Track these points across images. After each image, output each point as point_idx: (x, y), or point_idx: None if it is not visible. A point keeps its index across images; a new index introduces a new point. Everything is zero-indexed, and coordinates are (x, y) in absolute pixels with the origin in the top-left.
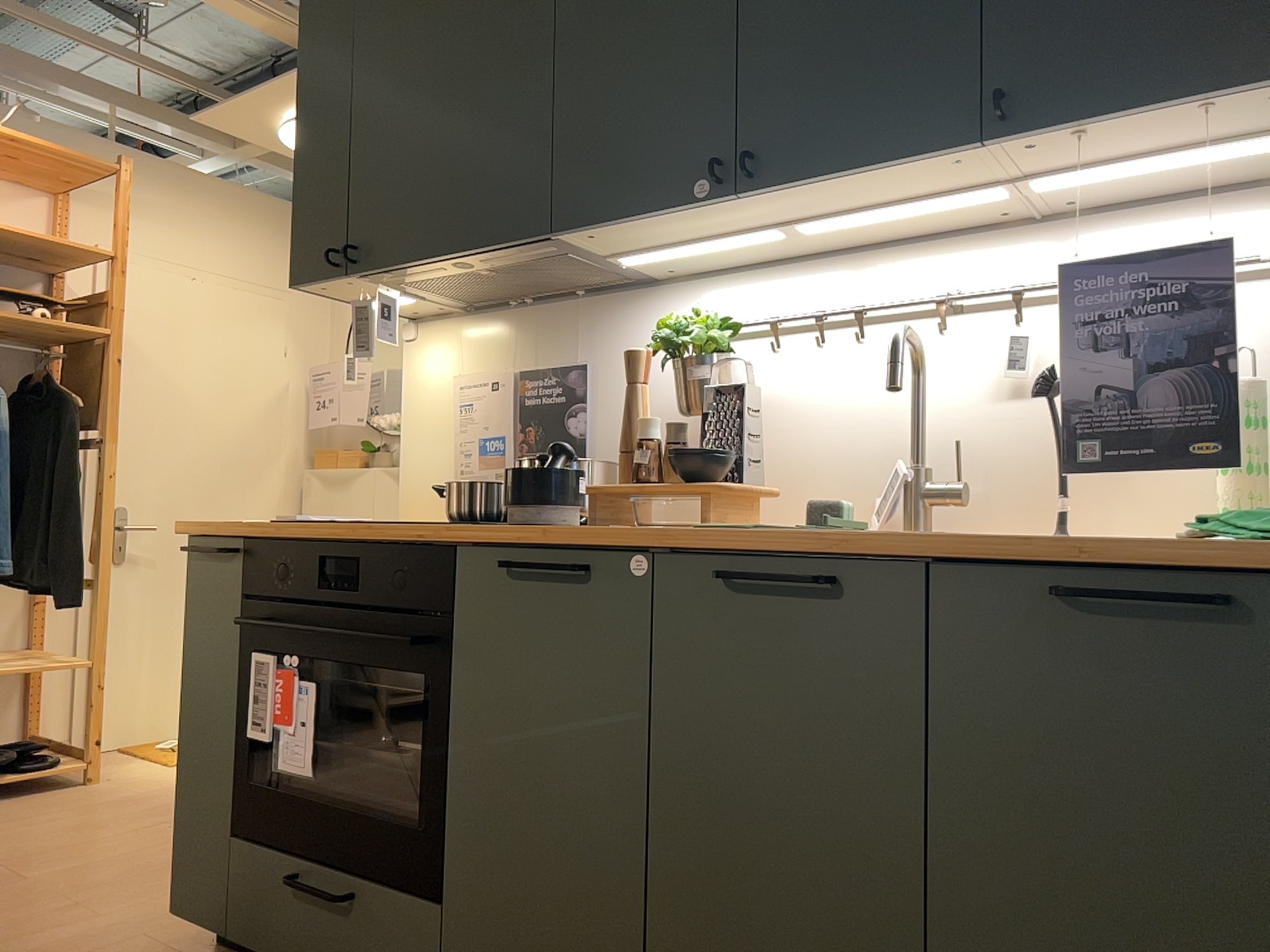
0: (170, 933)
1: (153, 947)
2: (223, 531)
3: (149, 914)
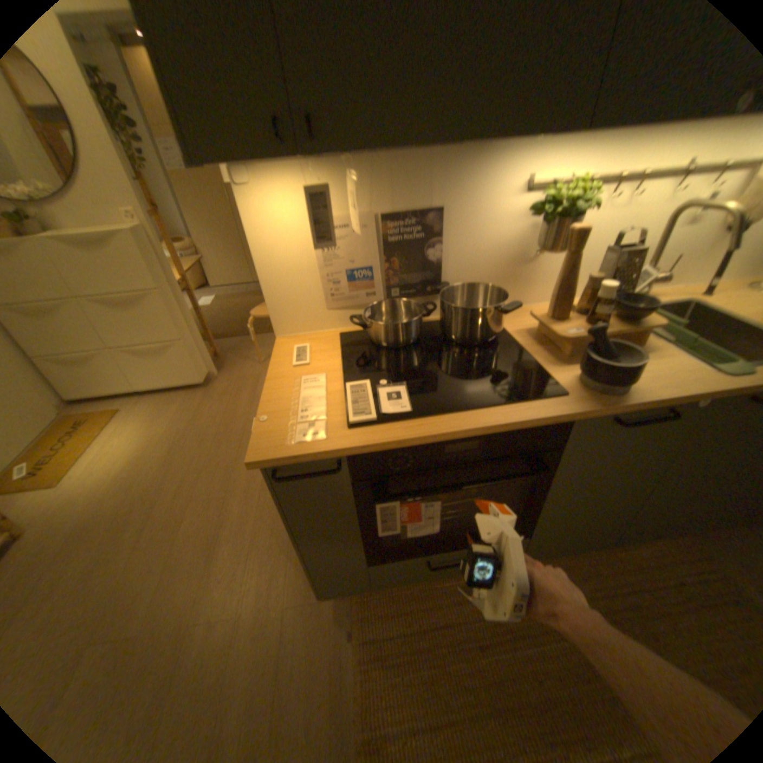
0: (292, 594)
1: (300, 609)
2: (321, 456)
3: (258, 593)
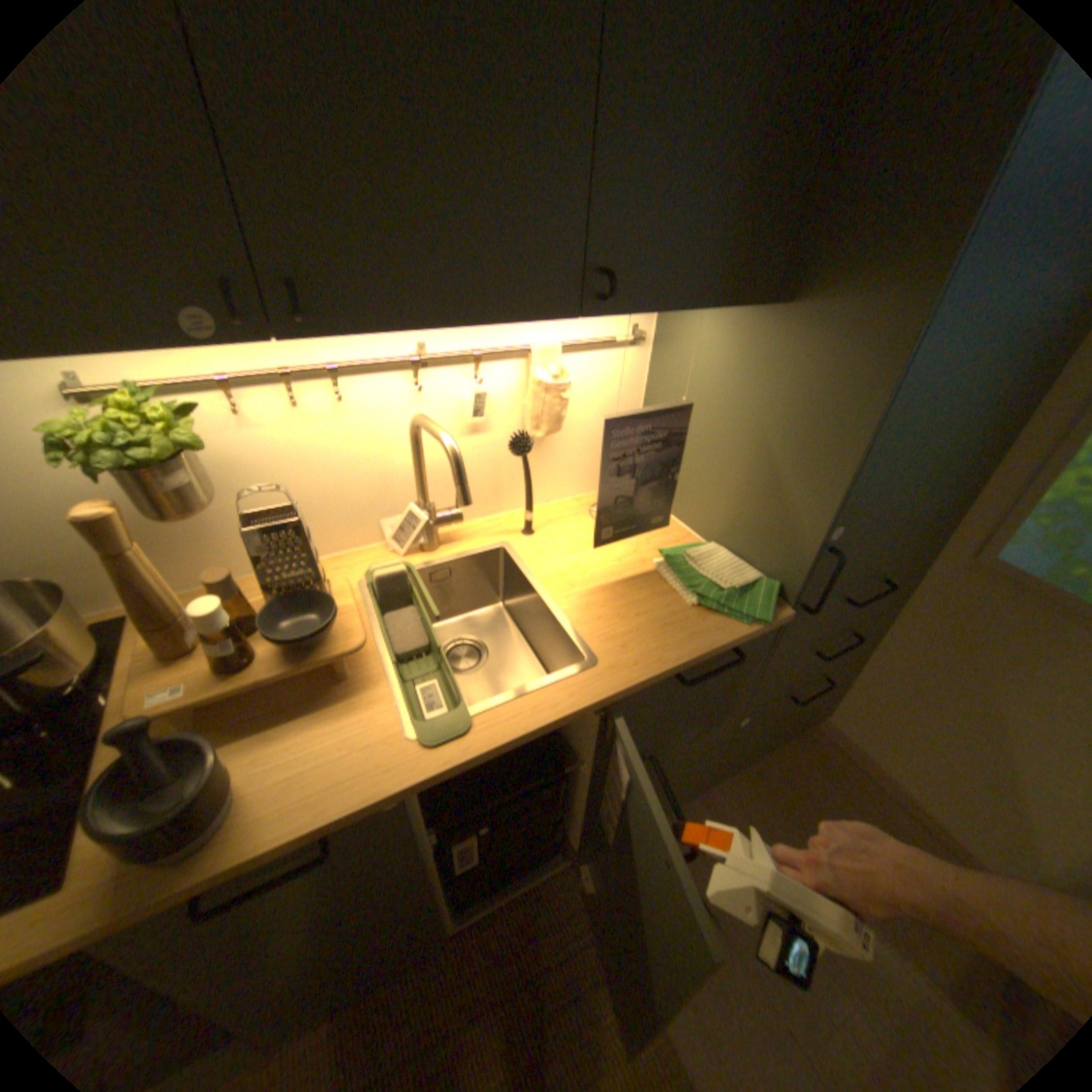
0: None
1: None
2: None
3: None
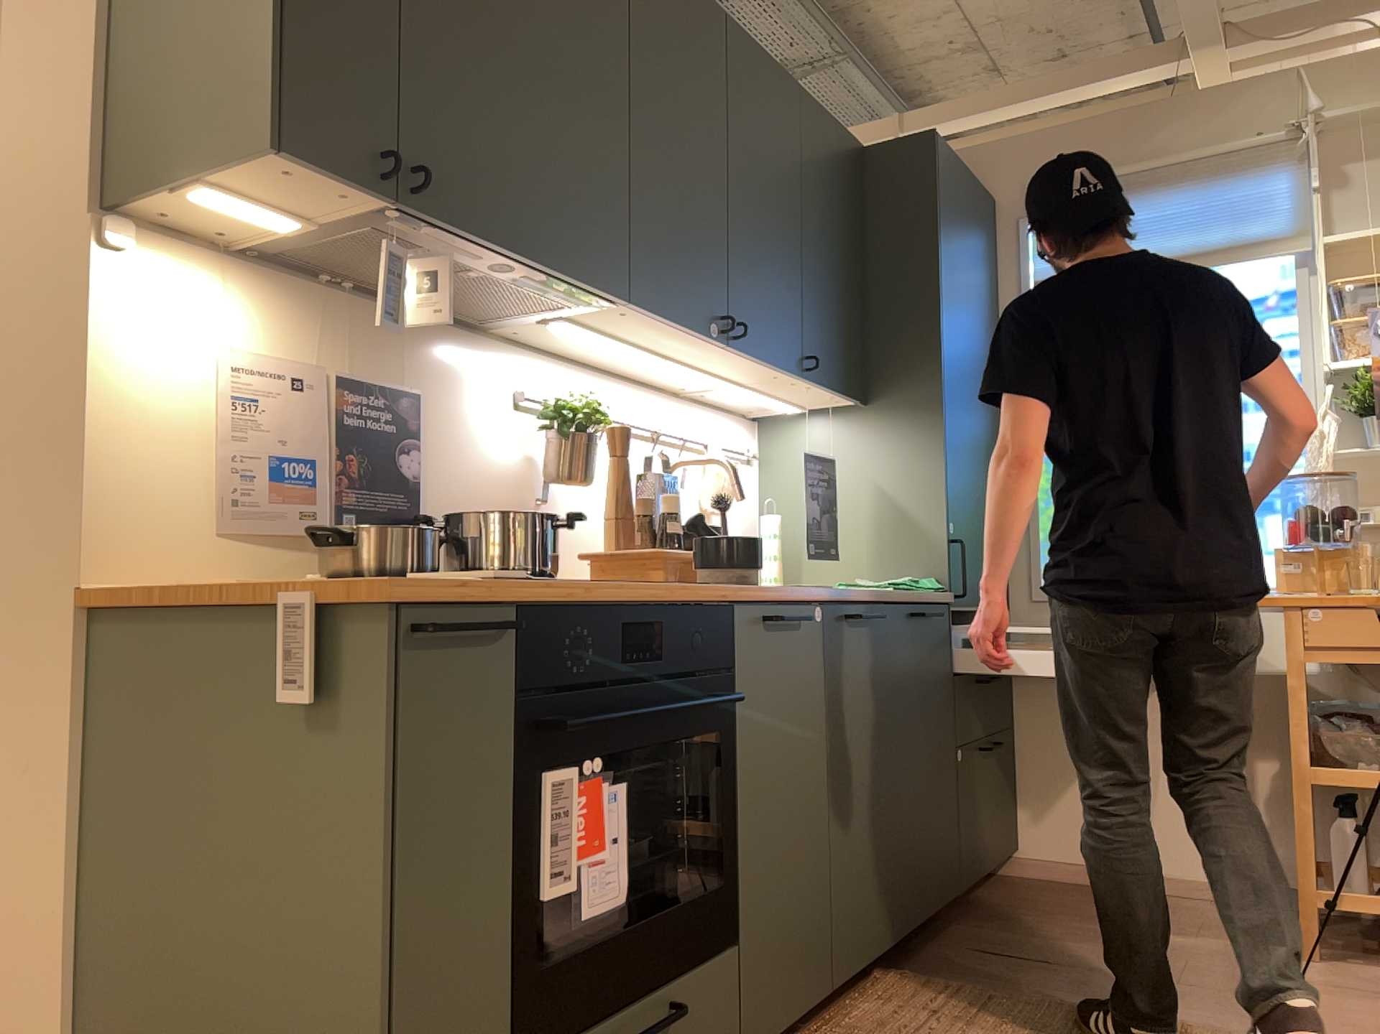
0: None
1: None
2: (490, 594)
3: None
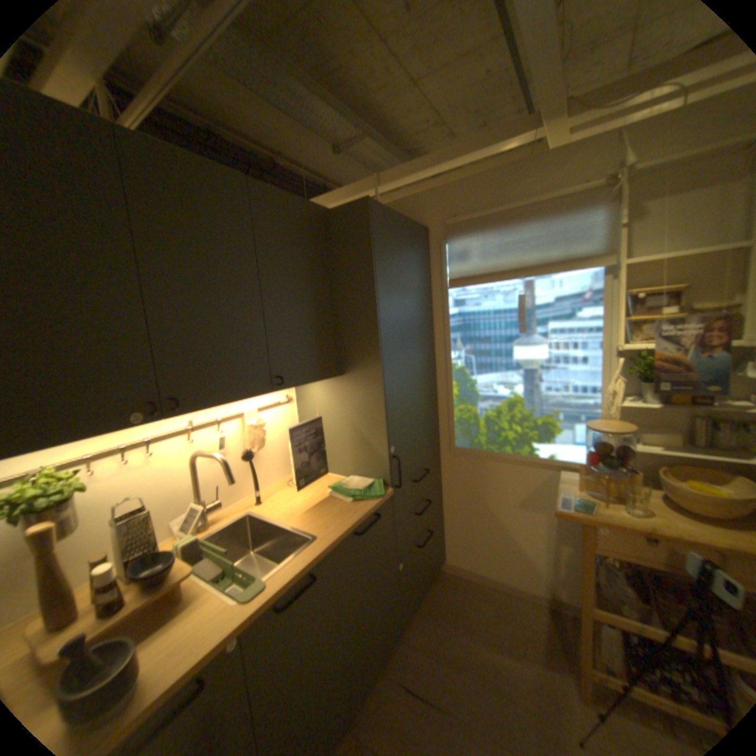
0: None
1: None
2: None
3: None
